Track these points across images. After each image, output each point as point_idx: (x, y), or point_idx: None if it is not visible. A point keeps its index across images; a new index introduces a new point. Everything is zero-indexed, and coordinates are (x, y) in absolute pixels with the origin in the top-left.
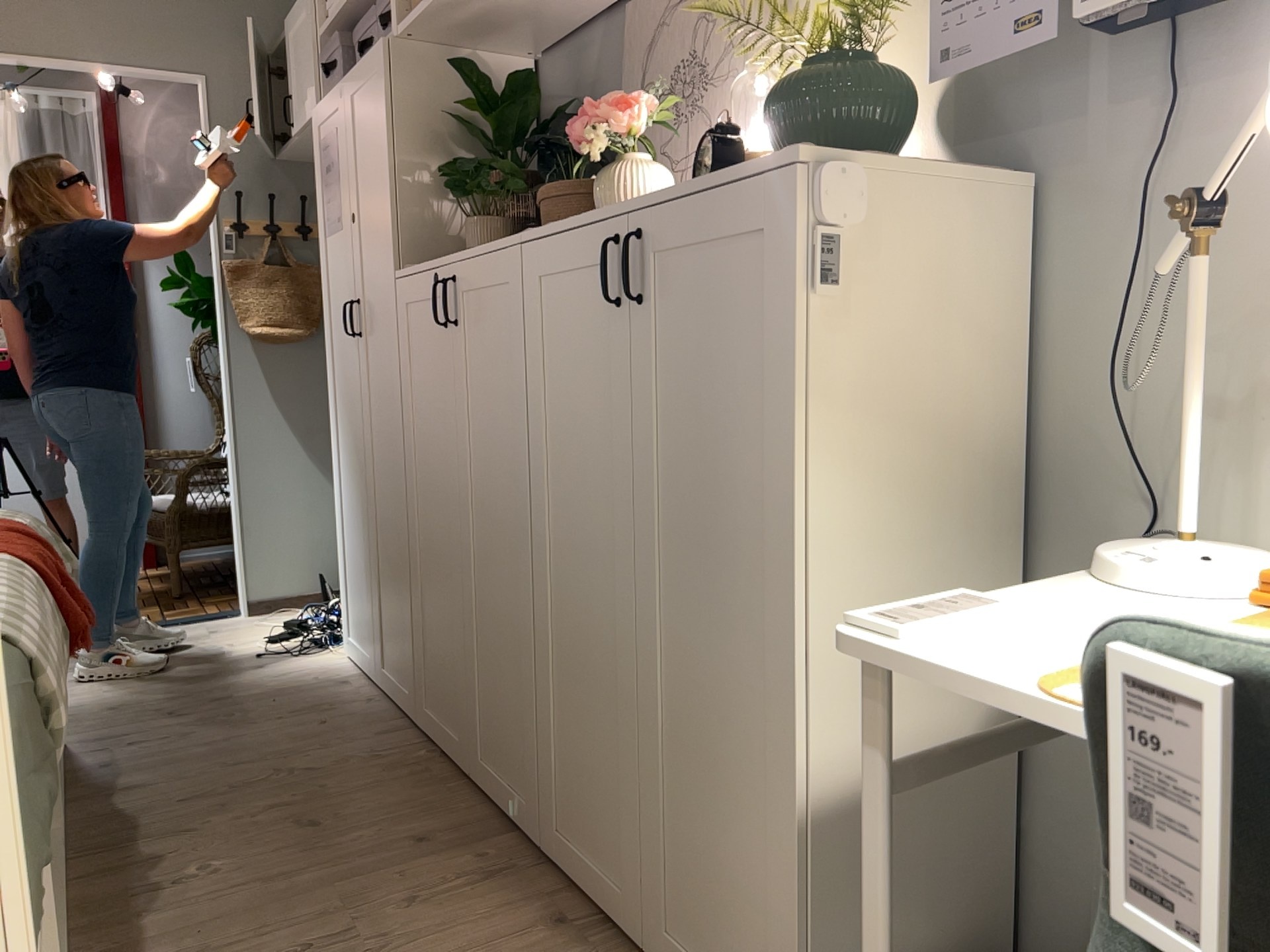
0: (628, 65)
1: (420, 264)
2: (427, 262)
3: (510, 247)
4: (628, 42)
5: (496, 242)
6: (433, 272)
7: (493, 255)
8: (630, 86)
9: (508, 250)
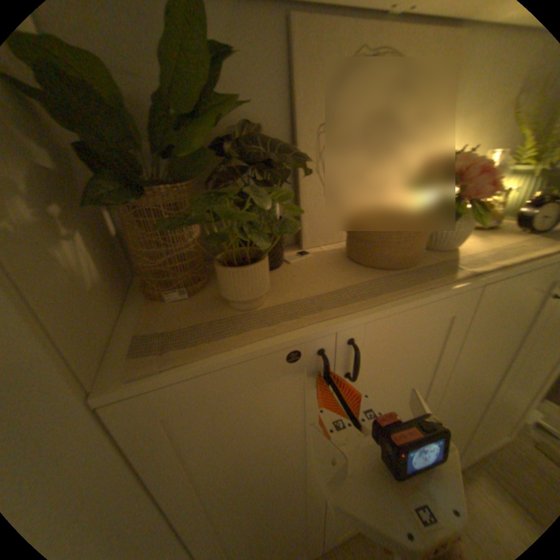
0: (299, 86)
1: (210, 353)
2: (250, 343)
3: (468, 289)
4: (299, 61)
5: (430, 287)
6: (290, 348)
7: (443, 300)
8: (309, 110)
9: (468, 292)
